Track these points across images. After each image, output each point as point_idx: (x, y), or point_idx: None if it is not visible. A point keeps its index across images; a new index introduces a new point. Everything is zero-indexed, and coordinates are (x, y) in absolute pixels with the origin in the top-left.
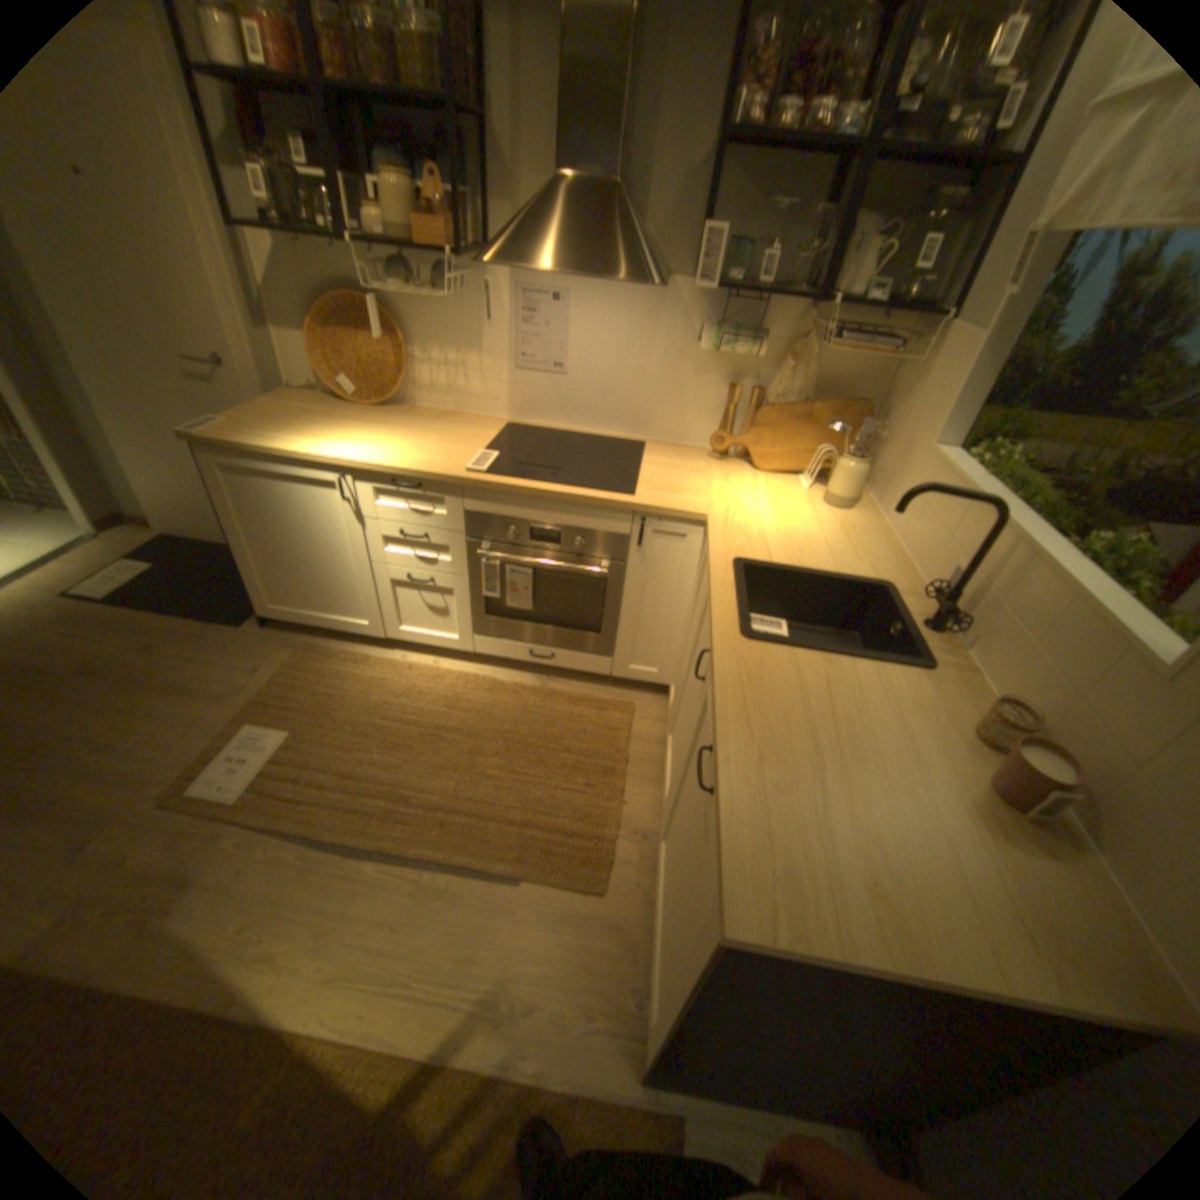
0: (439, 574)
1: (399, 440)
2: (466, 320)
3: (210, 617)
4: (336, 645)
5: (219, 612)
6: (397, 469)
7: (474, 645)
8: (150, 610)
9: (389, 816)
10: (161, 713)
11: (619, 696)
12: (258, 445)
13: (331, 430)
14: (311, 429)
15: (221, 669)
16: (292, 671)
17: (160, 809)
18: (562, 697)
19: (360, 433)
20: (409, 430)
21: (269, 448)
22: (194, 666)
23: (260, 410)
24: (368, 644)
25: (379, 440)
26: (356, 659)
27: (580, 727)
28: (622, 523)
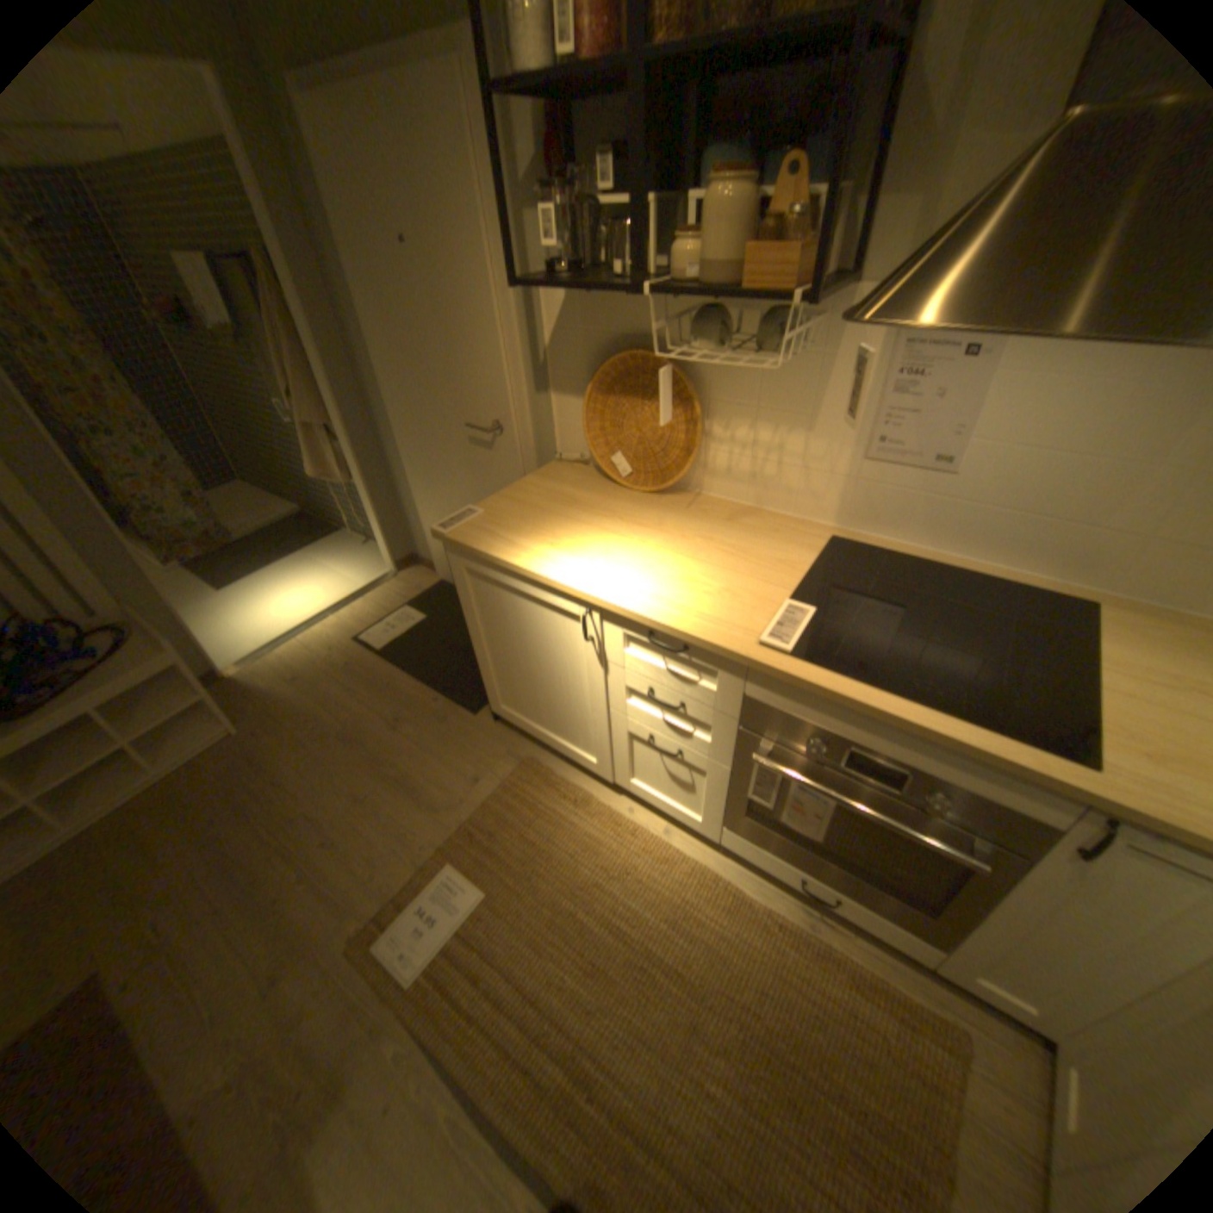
0: (692, 750)
1: (670, 560)
2: (798, 384)
3: (453, 693)
4: (560, 769)
5: (462, 690)
6: (658, 622)
7: (722, 837)
8: (409, 673)
9: (564, 1107)
10: (383, 814)
11: (946, 1005)
12: (503, 556)
13: (590, 533)
14: (566, 532)
15: (445, 769)
16: (508, 796)
17: (346, 960)
18: (843, 971)
19: (623, 542)
20: (687, 540)
21: (513, 562)
22: (425, 758)
23: (522, 495)
24: (594, 776)
25: (644, 558)
26: (576, 799)
27: (869, 1053)
28: (1060, 809)
